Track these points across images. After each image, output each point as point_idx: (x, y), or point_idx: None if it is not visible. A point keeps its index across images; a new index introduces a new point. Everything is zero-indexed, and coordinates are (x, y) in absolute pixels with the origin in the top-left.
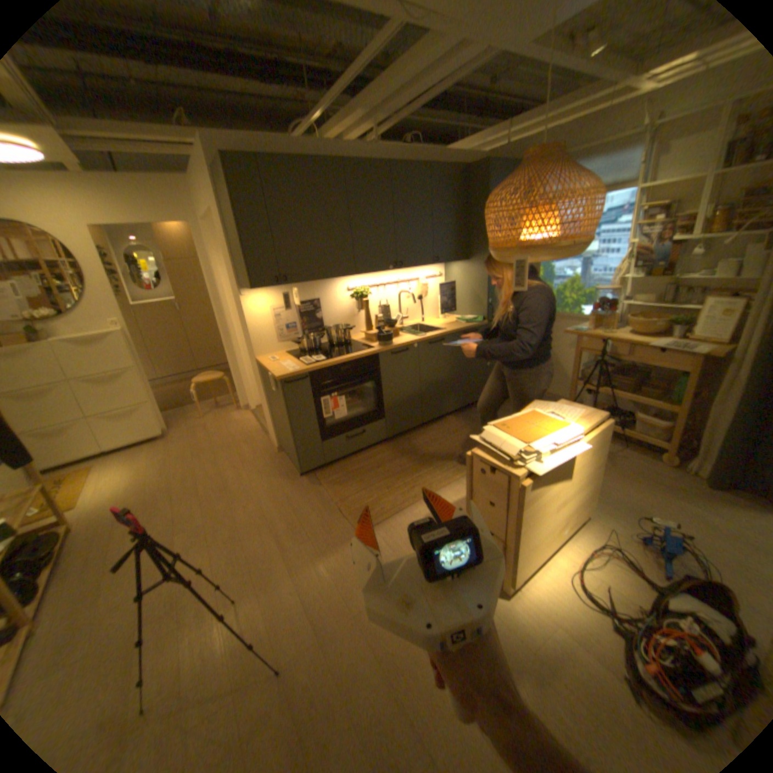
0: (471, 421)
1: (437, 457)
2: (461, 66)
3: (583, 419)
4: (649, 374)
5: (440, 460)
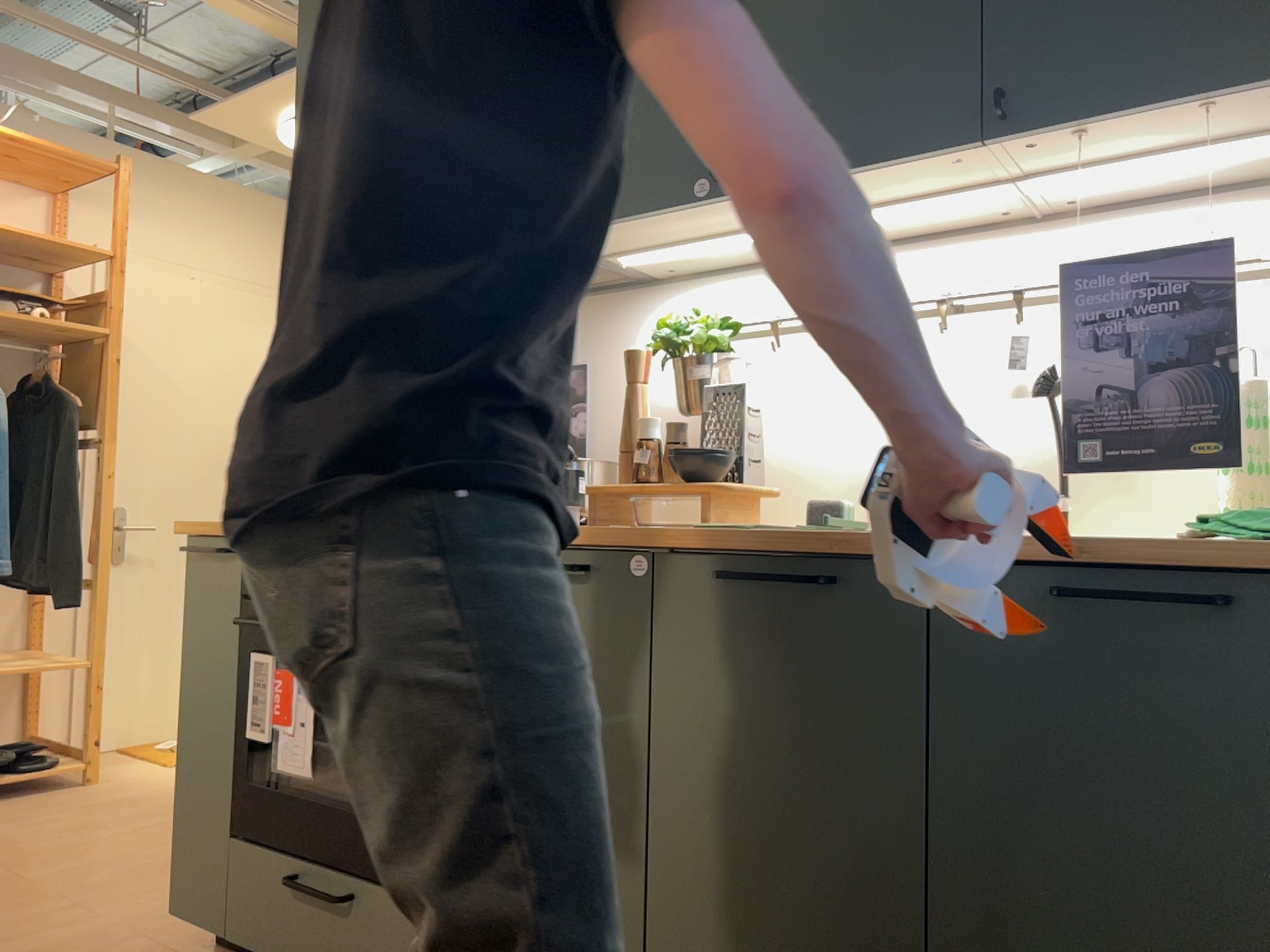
0: None
1: None
2: None
3: None
4: None
5: None
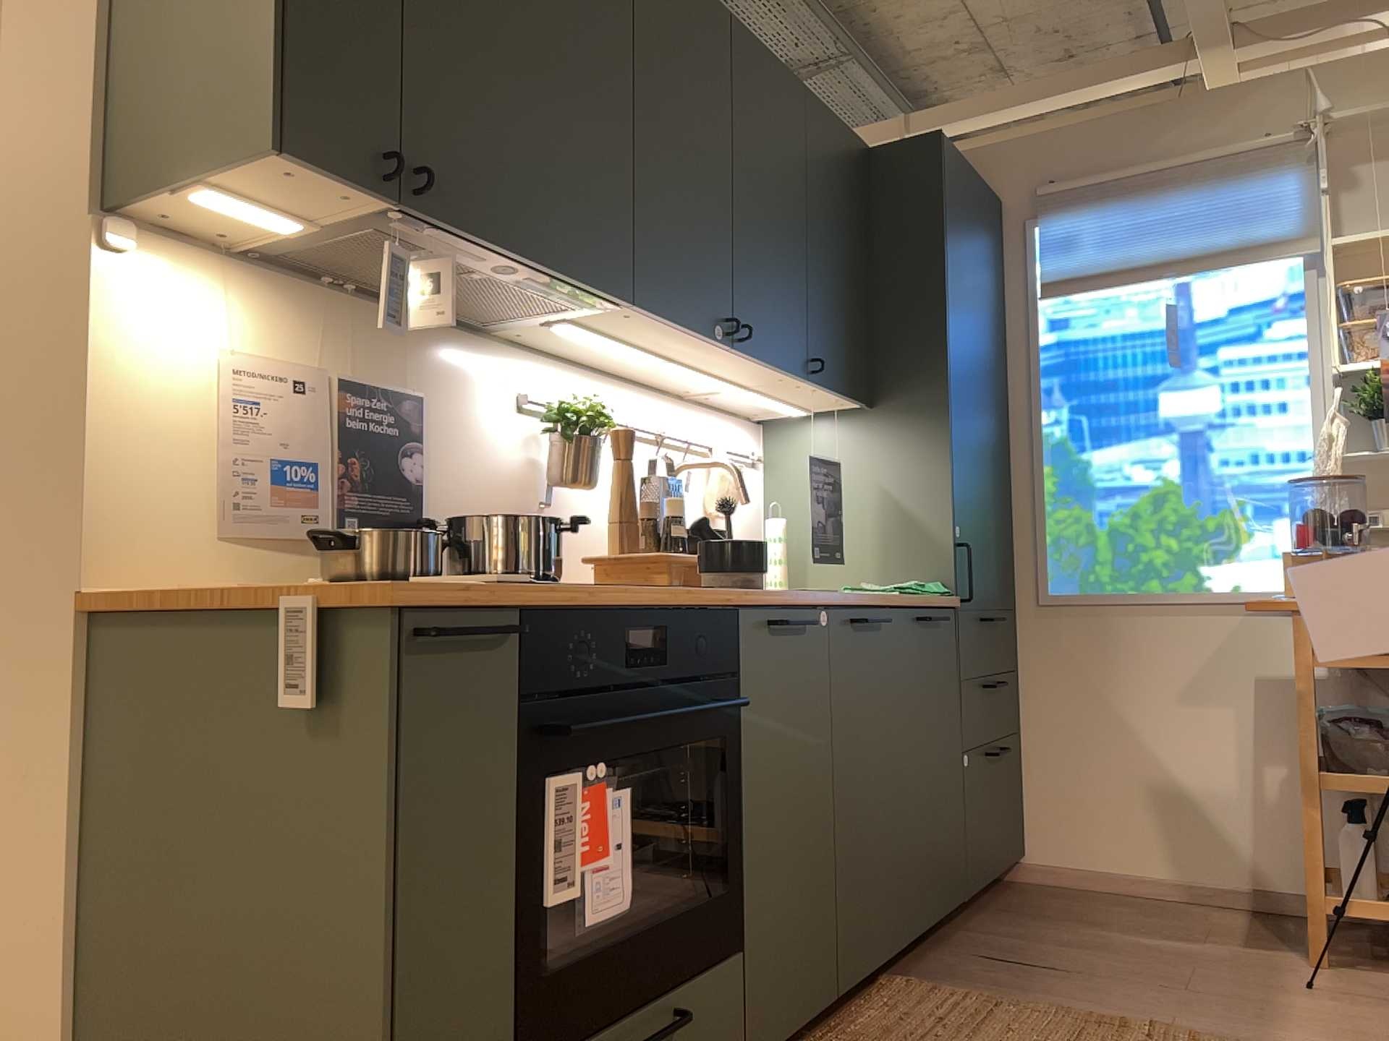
0: (986, 983)
1: None
2: None
3: None
4: None
5: None
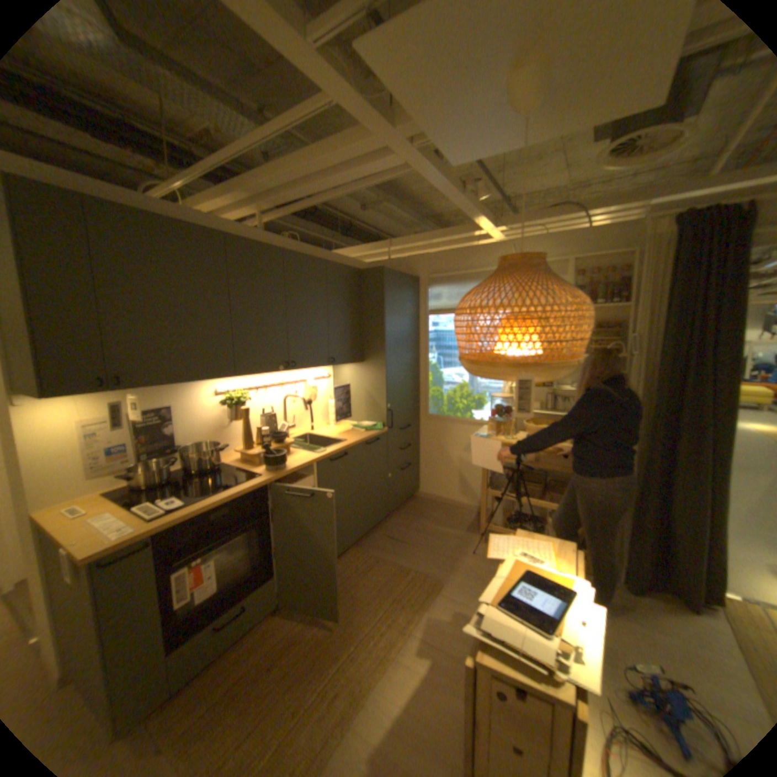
0: (380, 551)
1: (355, 624)
2: (376, 174)
3: (560, 558)
4: (546, 477)
5: (361, 628)
